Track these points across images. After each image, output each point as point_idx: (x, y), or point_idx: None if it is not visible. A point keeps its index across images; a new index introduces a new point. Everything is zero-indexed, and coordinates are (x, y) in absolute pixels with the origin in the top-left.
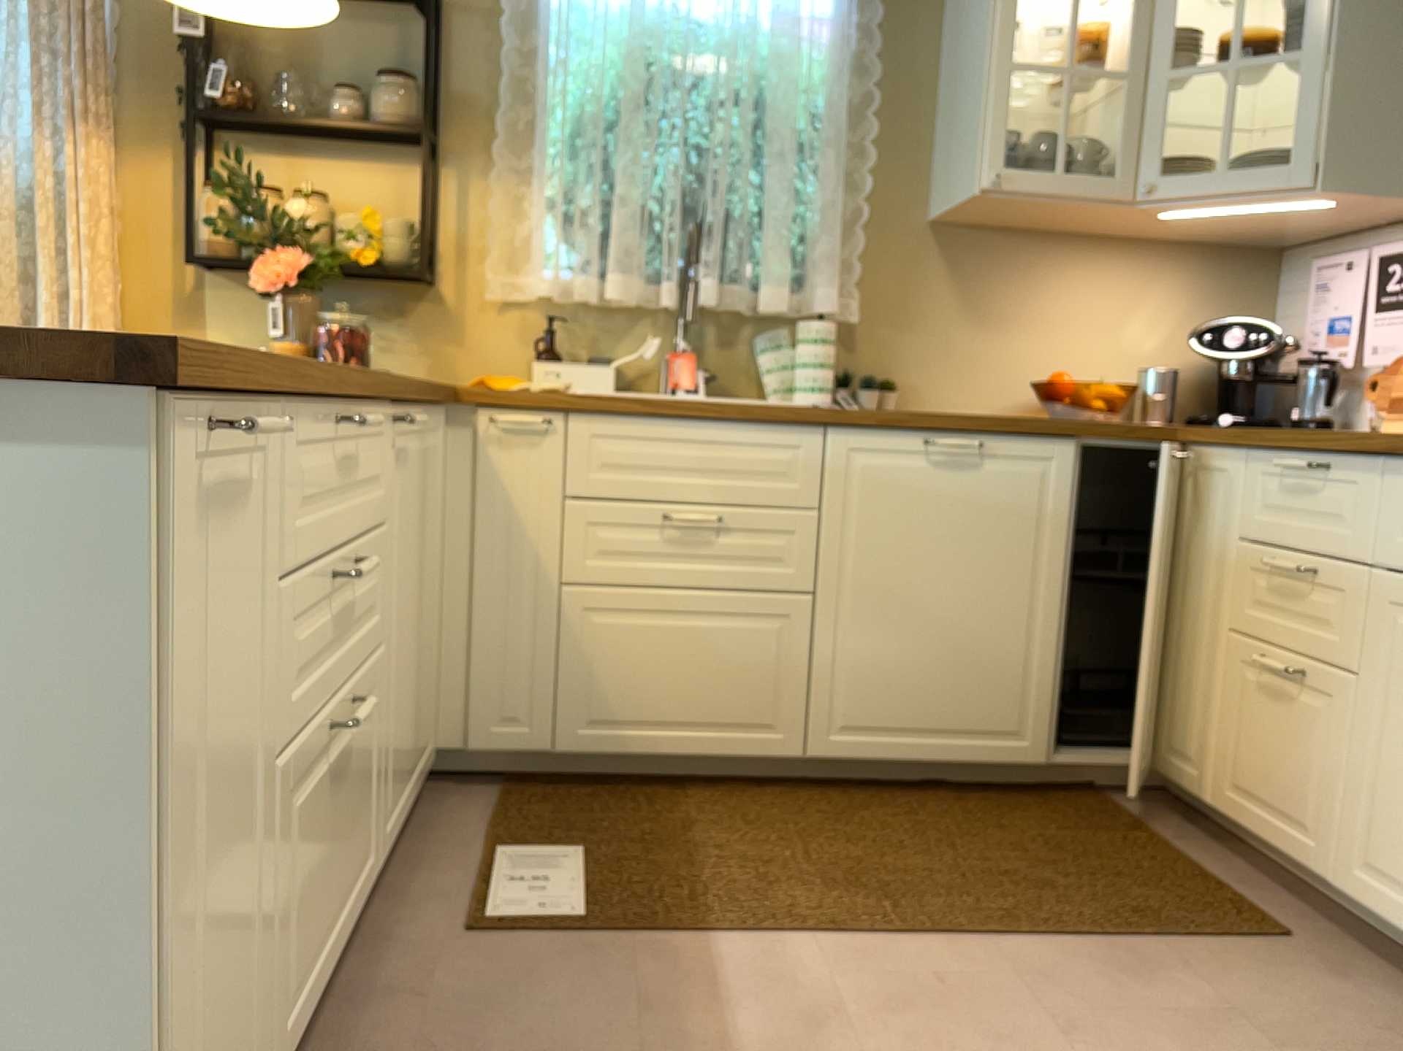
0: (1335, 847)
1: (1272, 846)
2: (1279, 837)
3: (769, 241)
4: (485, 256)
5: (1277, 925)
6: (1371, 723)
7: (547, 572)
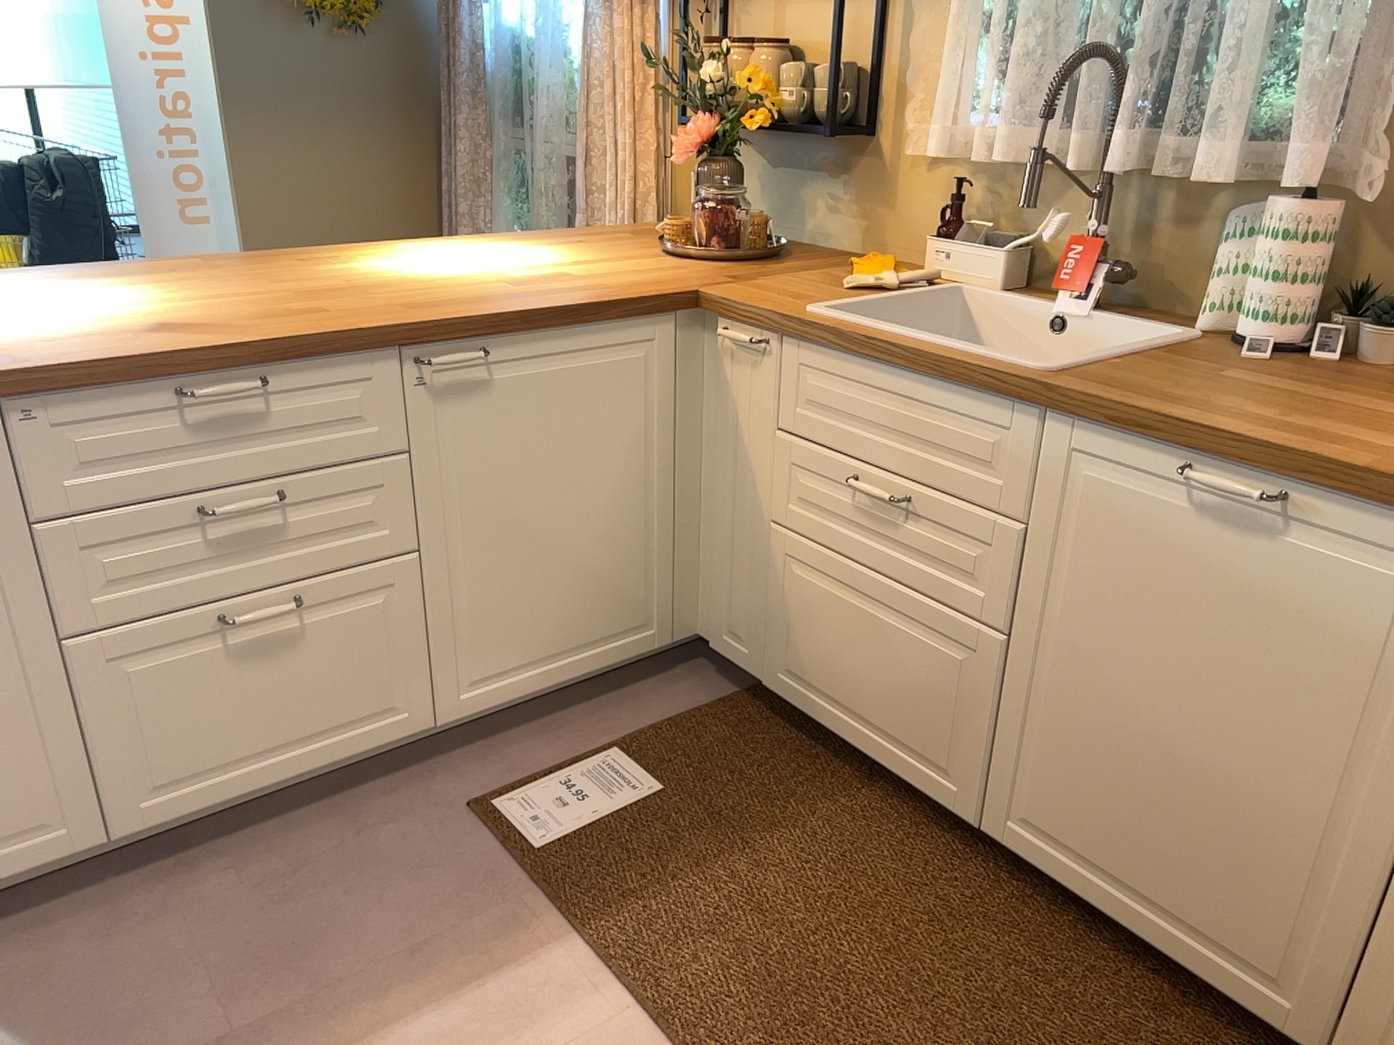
0: None
1: None
2: None
3: (1224, 68)
4: (916, 101)
5: None
6: None
7: (764, 502)
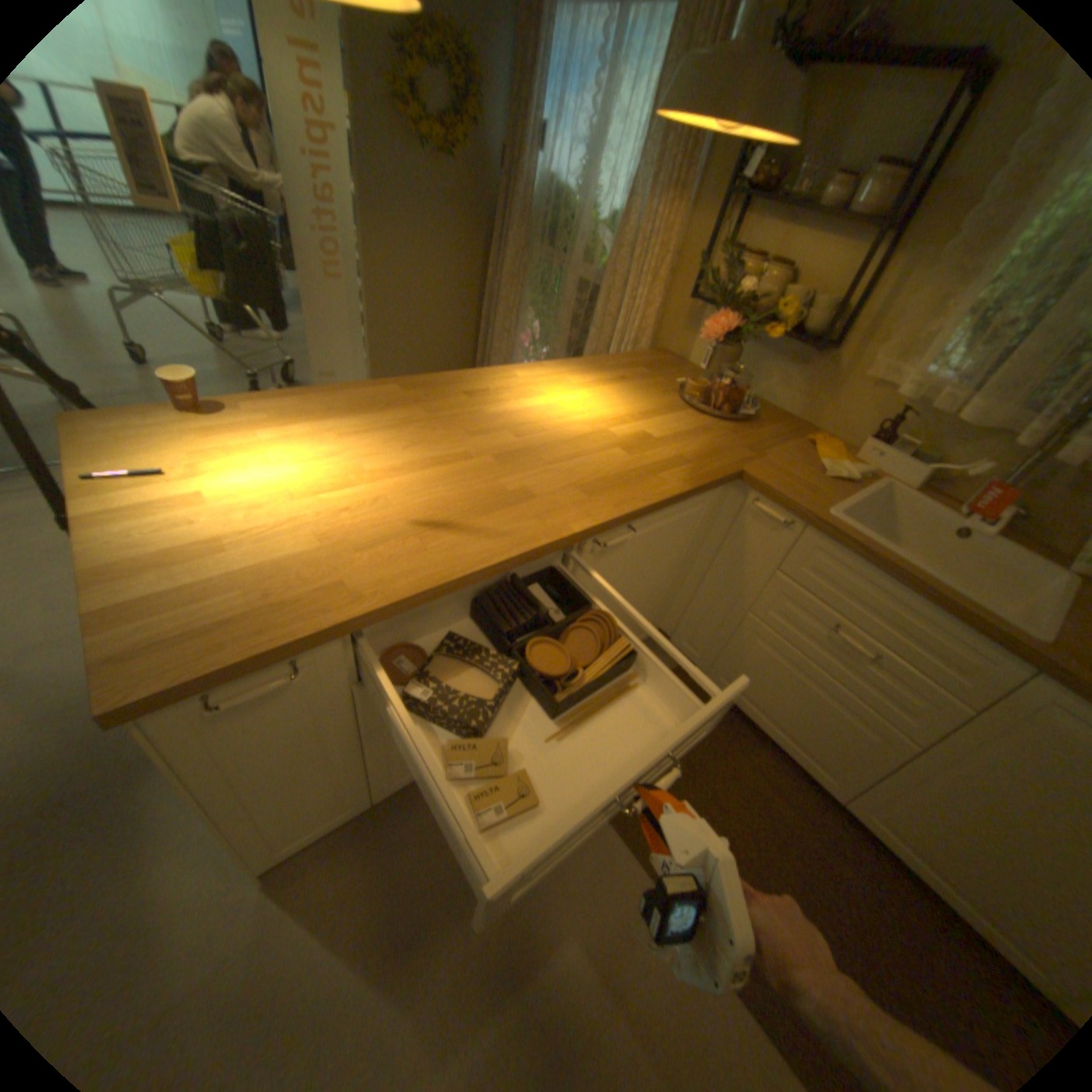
0: None
1: None
2: None
3: None
4: (888, 337)
5: None
6: None
7: (747, 600)
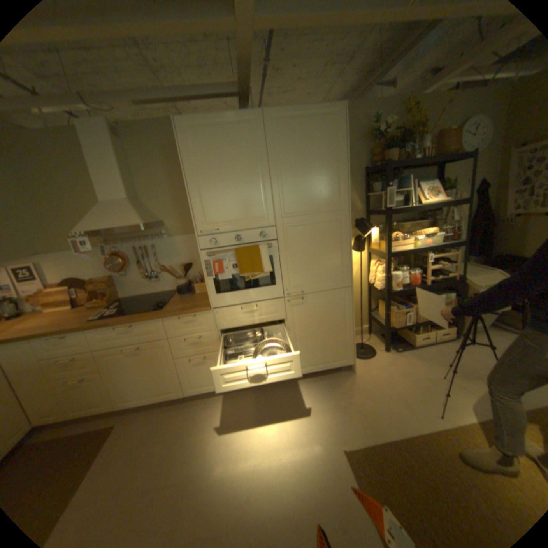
0: (109, 405)
1: (91, 416)
2: (92, 413)
3: None
4: None
5: (107, 428)
6: (106, 380)
7: None
